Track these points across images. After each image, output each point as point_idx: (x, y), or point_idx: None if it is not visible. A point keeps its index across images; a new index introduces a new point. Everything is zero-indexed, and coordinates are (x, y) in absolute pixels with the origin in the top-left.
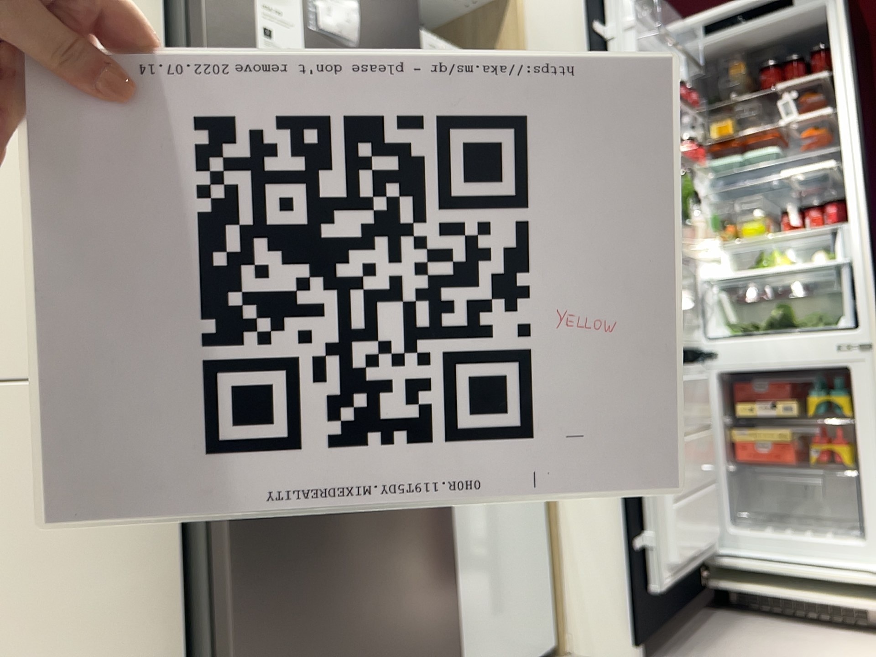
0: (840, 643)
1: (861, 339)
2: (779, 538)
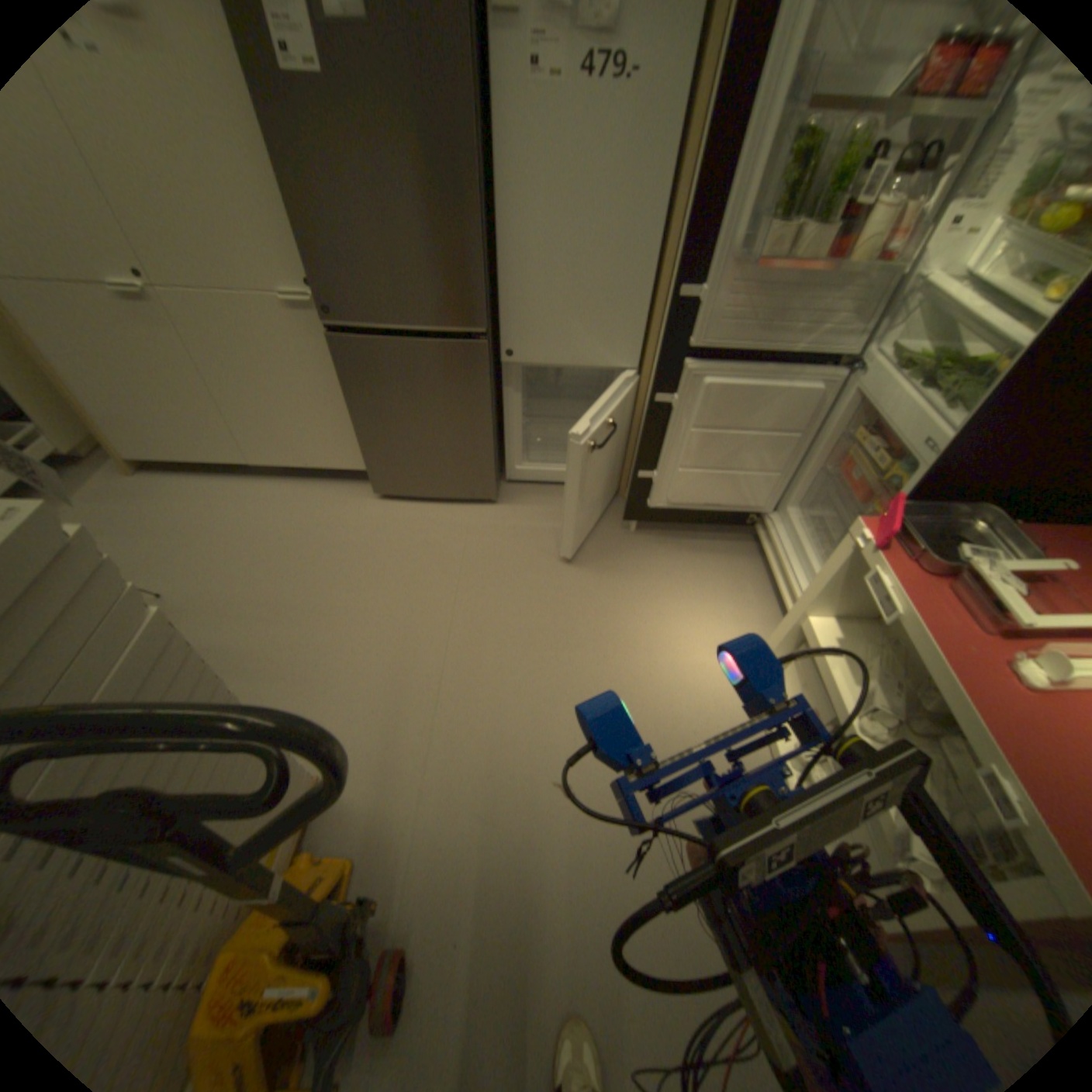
0: (756, 610)
1: (945, 447)
2: (801, 538)
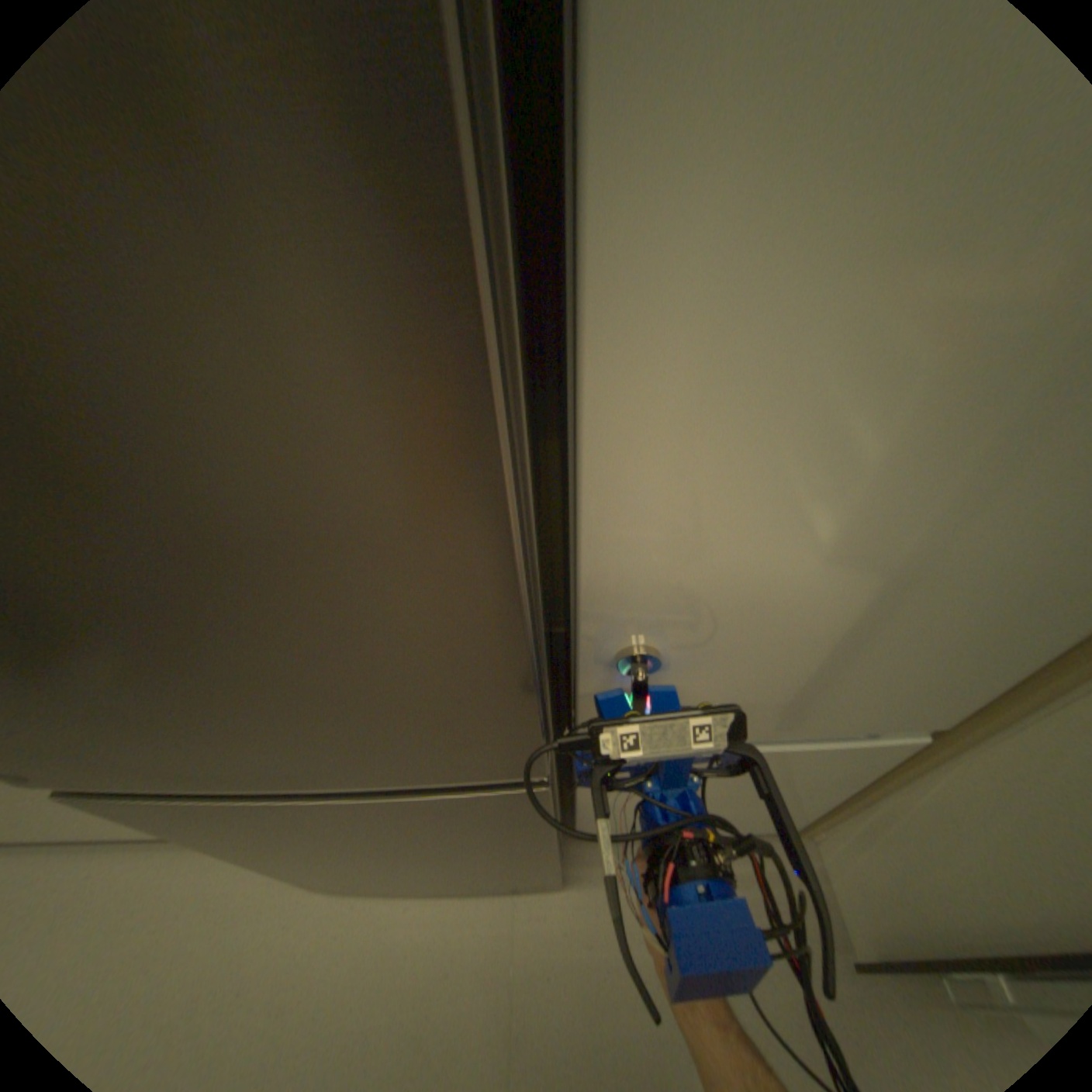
0: None
1: None
2: None
